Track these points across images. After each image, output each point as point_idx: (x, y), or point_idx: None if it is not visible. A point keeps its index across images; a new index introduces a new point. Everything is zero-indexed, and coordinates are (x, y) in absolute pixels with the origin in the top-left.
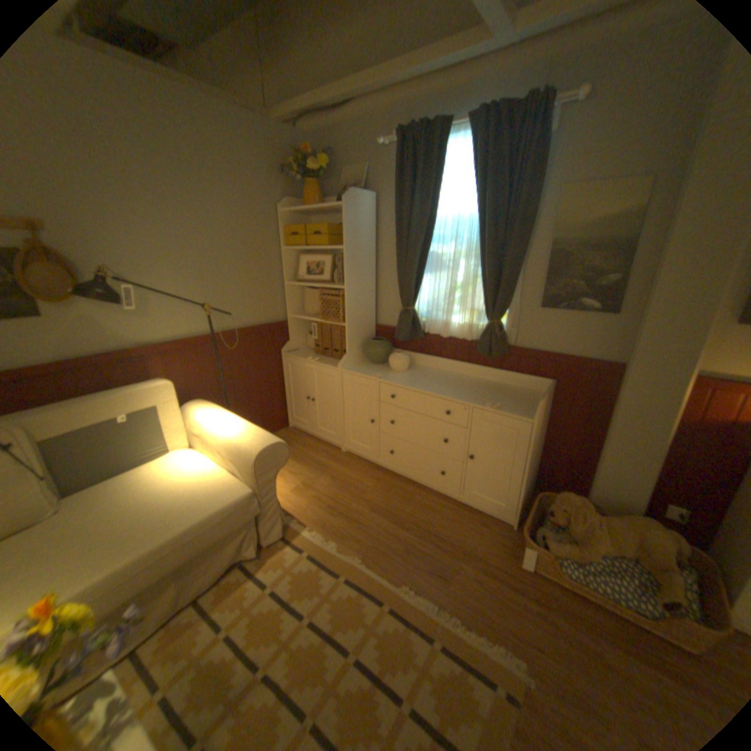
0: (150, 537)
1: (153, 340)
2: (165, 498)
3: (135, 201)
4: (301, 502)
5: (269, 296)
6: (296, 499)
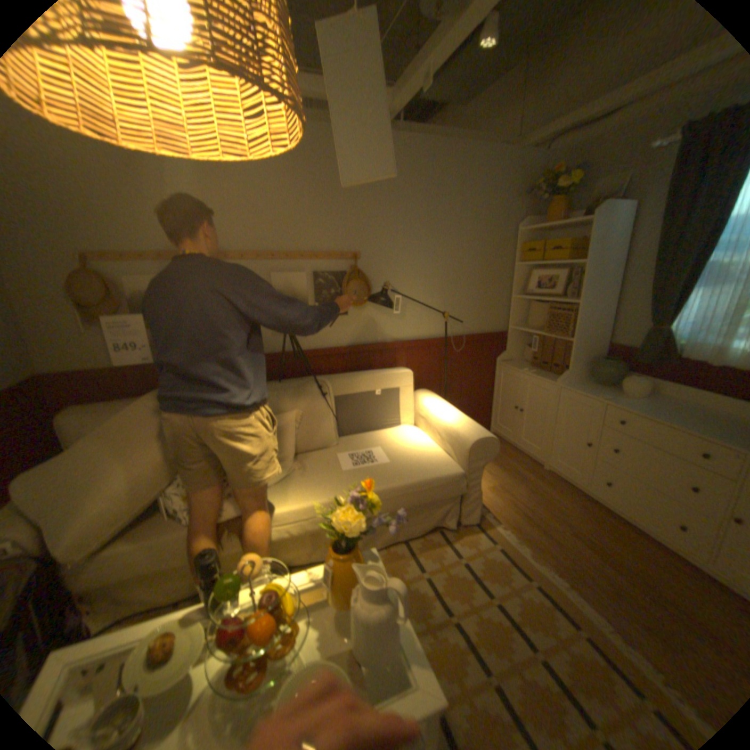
0: (392, 480)
1: (402, 338)
2: (400, 457)
3: (411, 234)
4: (498, 502)
5: (494, 308)
6: (493, 498)
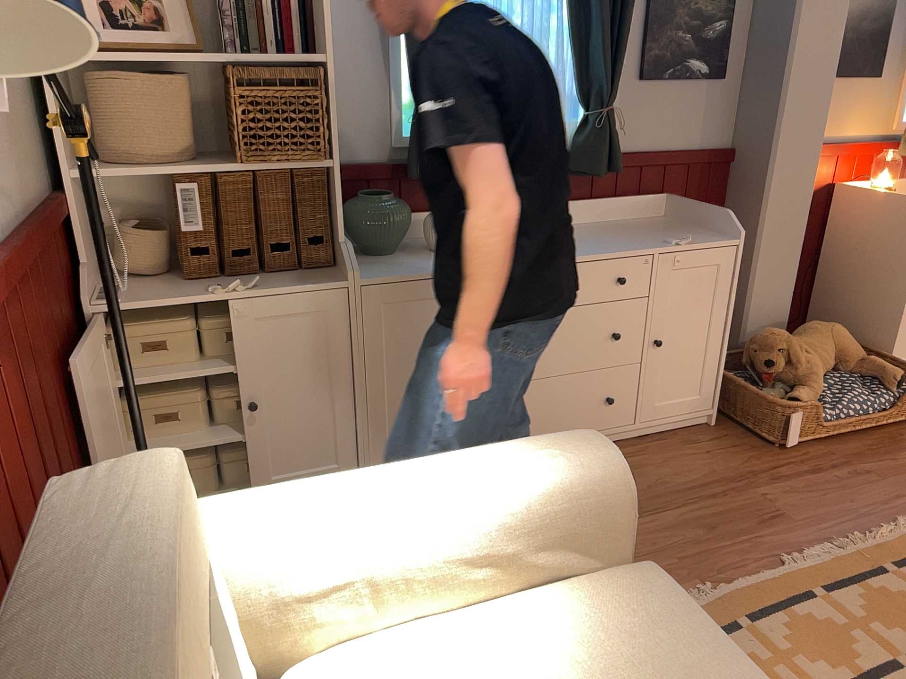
0: None
1: None
2: None
3: None
4: None
5: (17, 104)
6: None
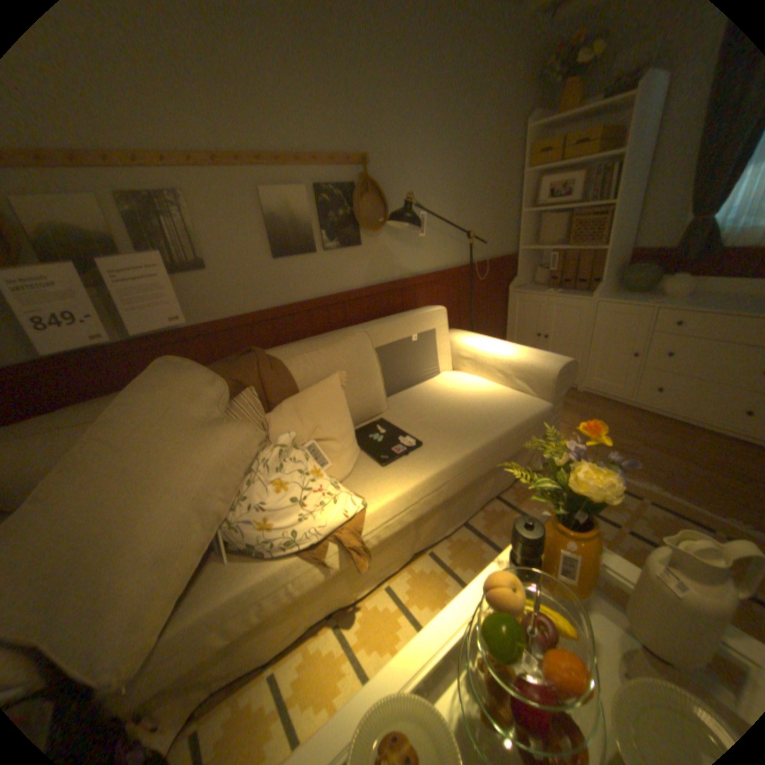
0: (488, 430)
1: (421, 271)
2: (474, 404)
3: (423, 130)
4: None
5: (505, 227)
6: None
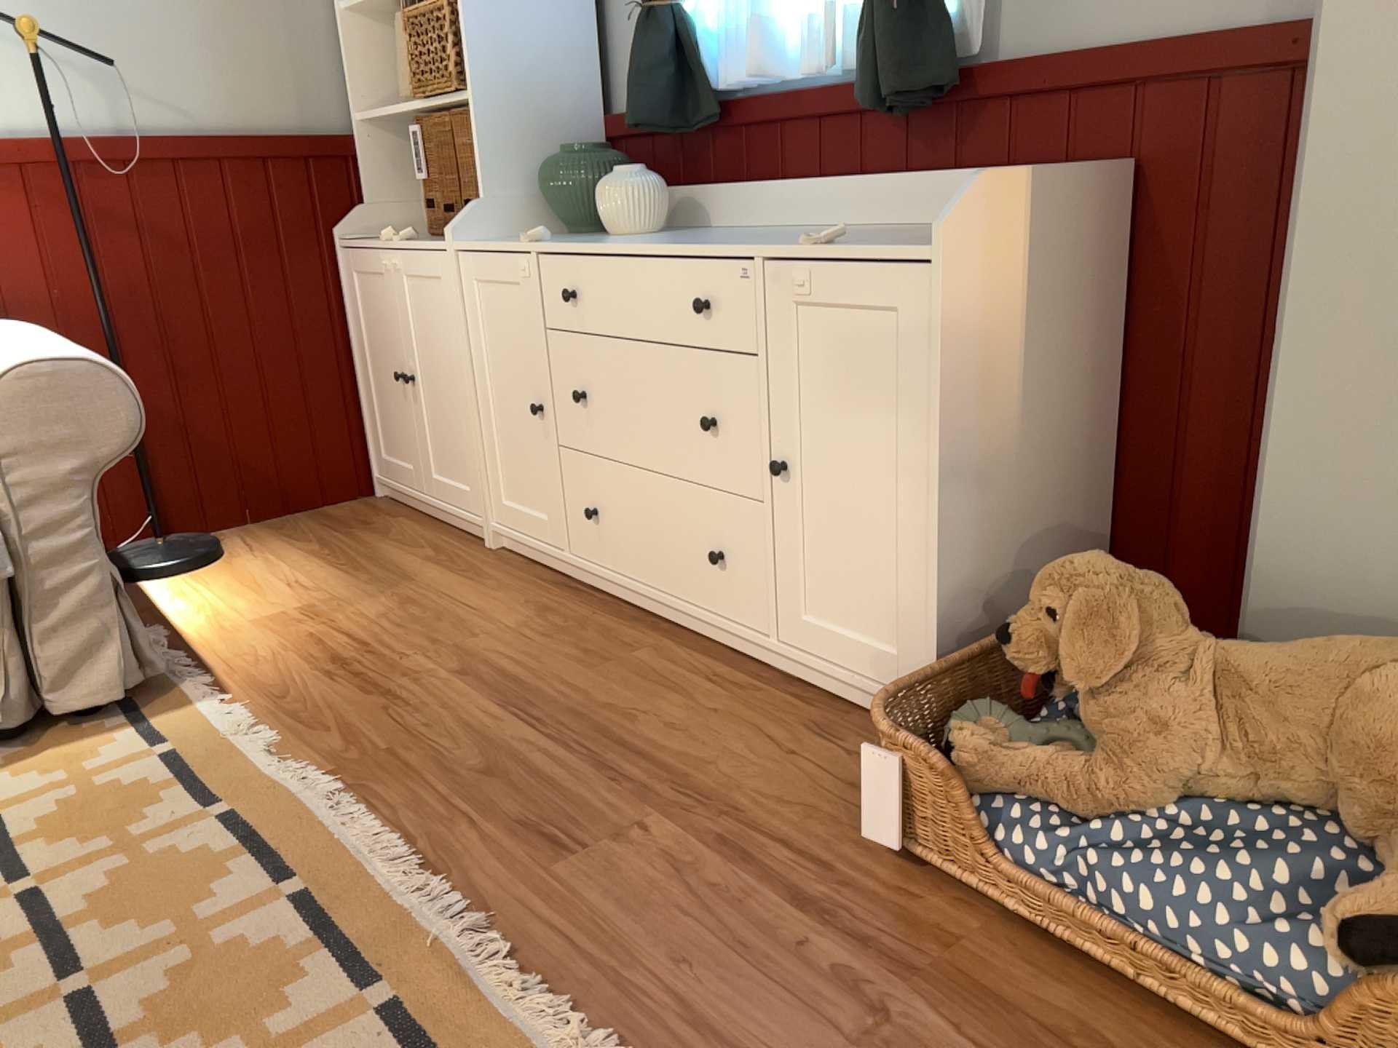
0: None
1: None
2: None
3: None
4: (264, 645)
5: (284, 51)
6: (256, 638)
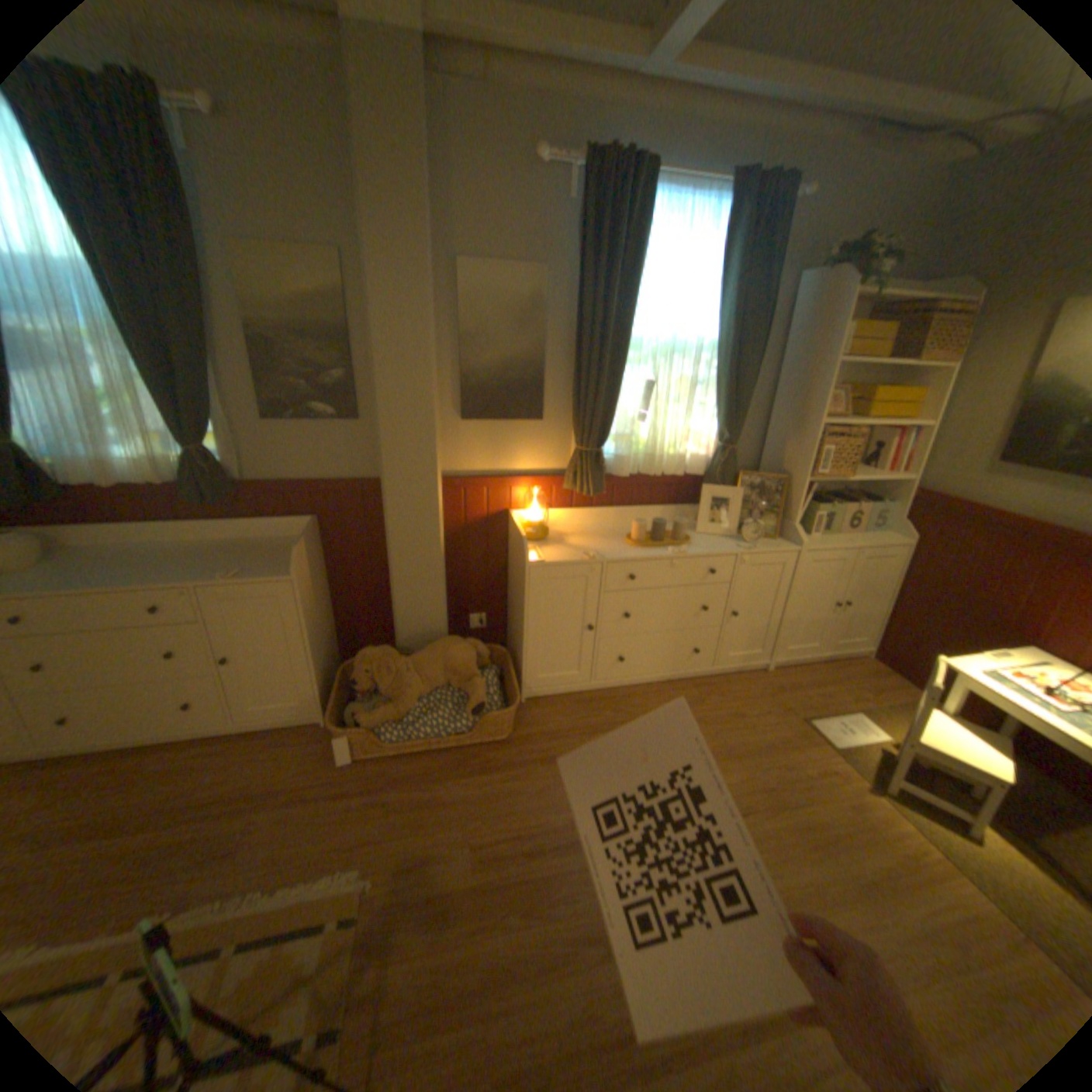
0: None
1: None
2: None
3: None
4: None
5: None
6: None
